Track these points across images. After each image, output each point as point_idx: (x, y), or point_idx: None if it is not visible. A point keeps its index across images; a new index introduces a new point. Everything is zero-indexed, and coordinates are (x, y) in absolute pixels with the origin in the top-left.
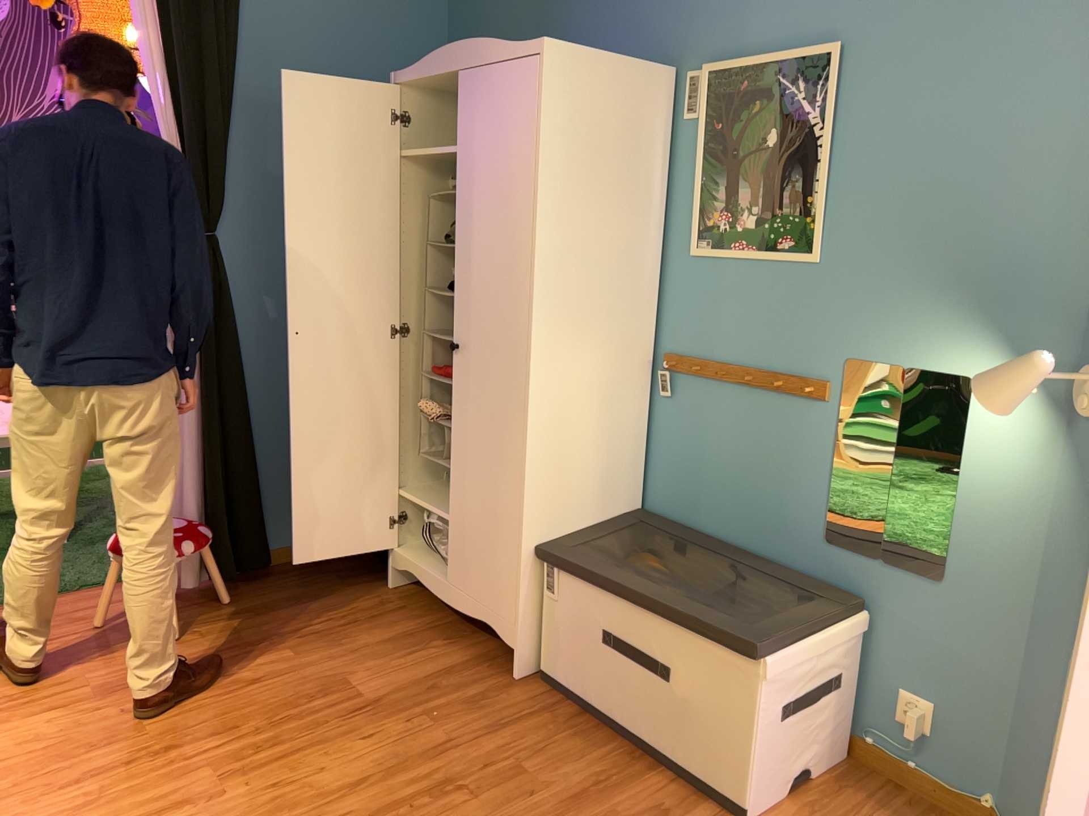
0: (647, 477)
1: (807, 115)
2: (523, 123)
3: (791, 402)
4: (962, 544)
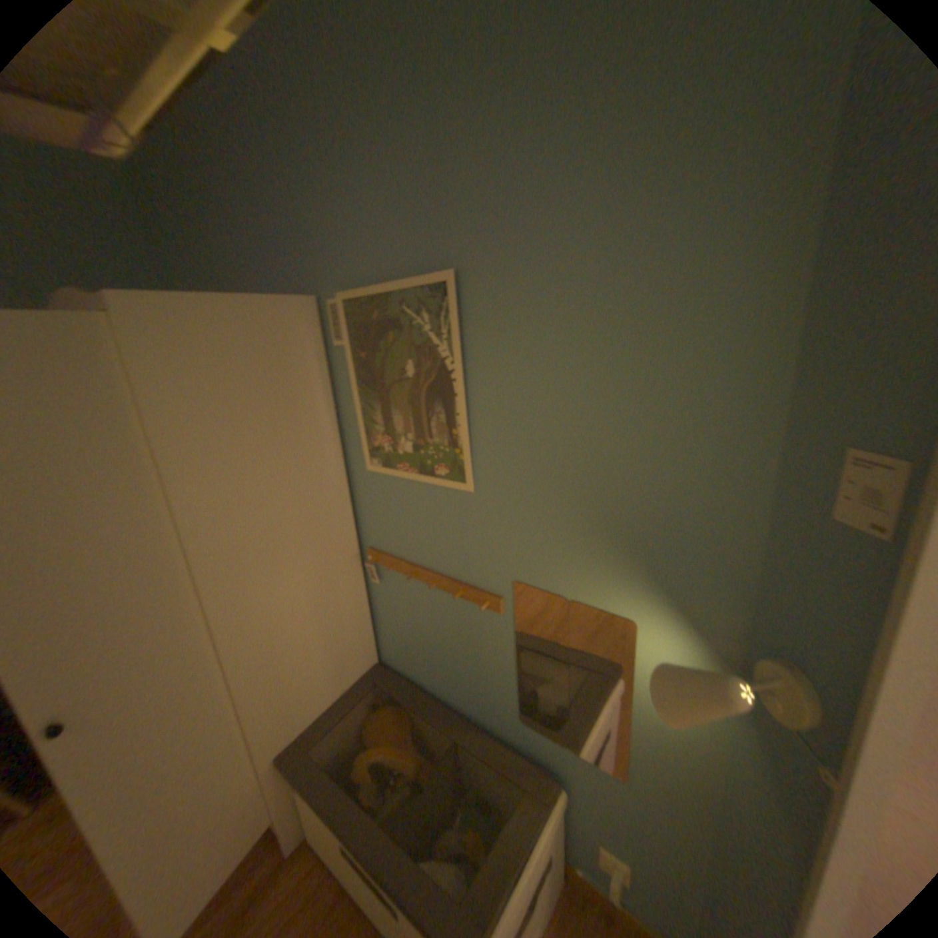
0: (377, 638)
1: (435, 345)
2: (103, 397)
3: (472, 606)
4: (642, 759)
